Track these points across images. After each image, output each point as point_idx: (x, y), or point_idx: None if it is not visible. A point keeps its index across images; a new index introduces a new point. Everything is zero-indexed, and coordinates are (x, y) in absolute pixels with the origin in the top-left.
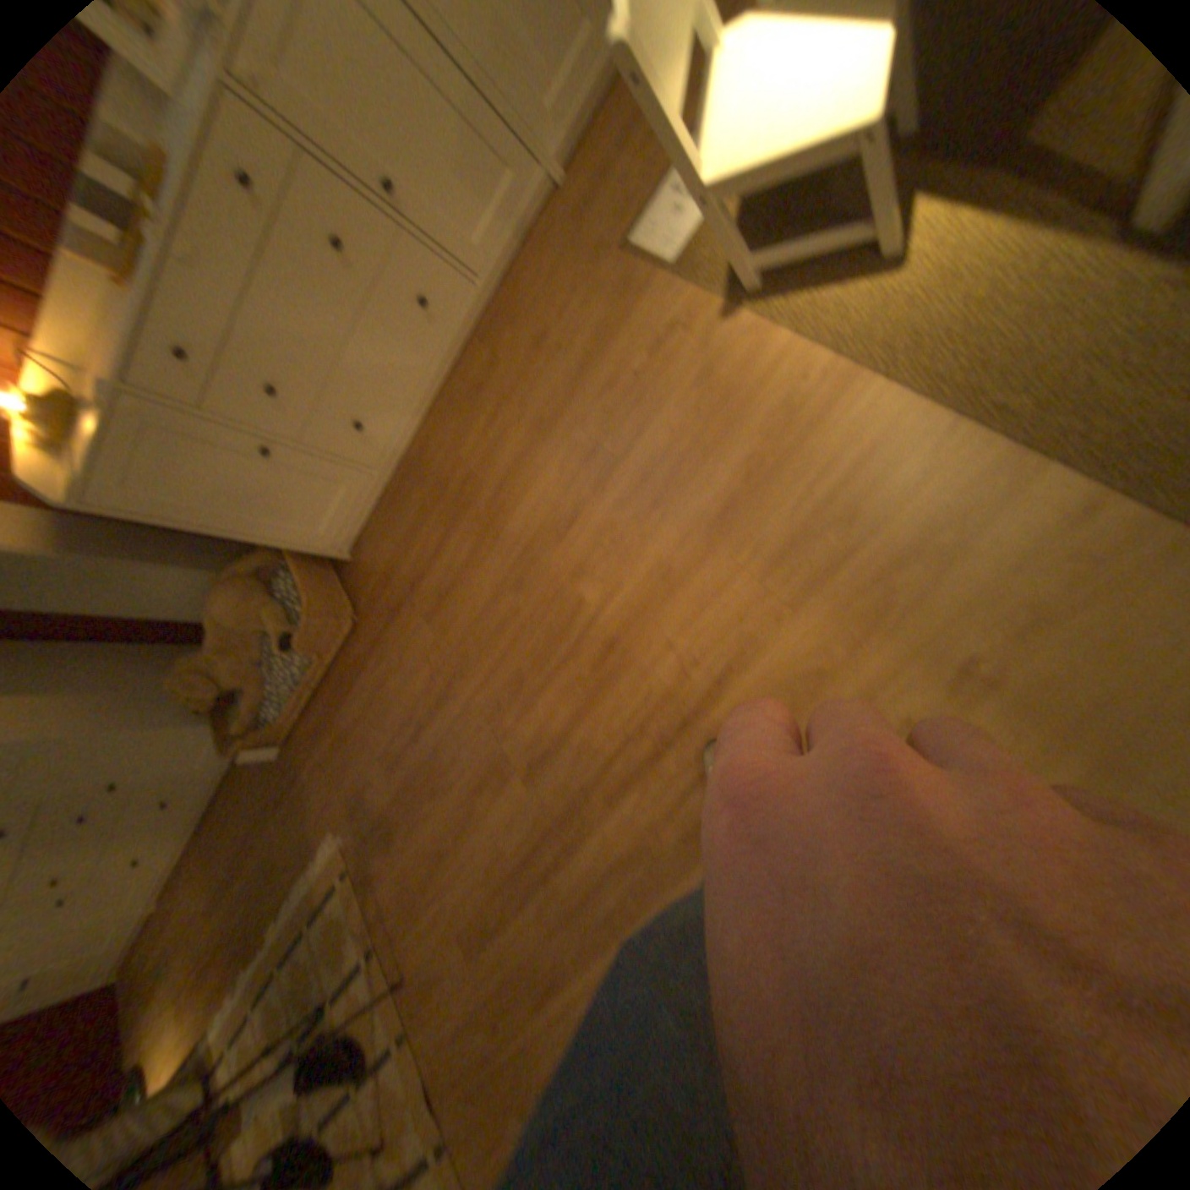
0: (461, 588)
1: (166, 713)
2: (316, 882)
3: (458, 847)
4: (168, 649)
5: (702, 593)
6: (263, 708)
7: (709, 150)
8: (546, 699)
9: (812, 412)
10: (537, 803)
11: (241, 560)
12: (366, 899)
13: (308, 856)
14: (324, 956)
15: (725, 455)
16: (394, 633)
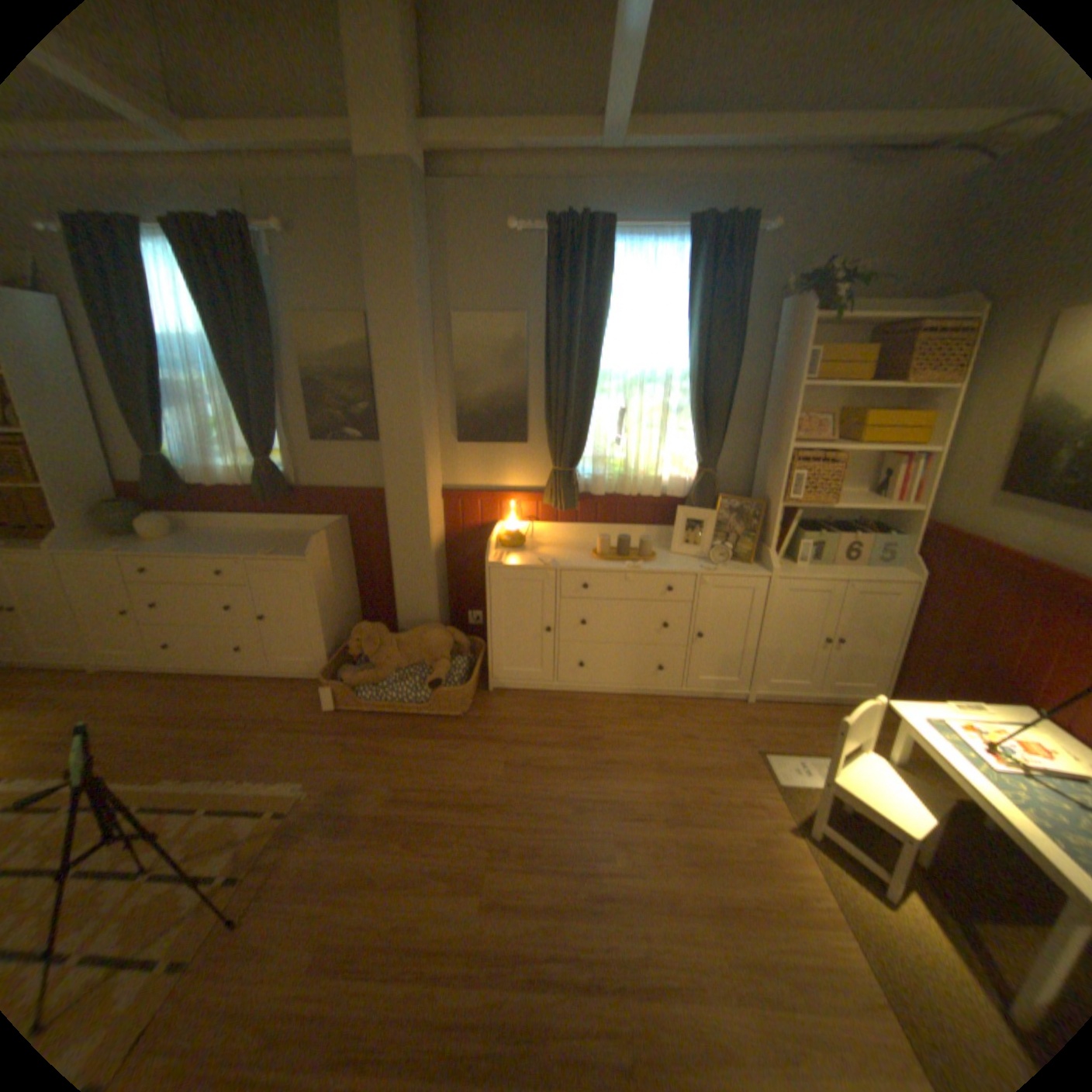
0: (545, 781)
1: (328, 635)
2: (253, 806)
3: (390, 902)
4: (356, 614)
5: (691, 941)
6: (366, 694)
7: (845, 780)
8: (544, 889)
9: (814, 925)
10: (477, 938)
11: (460, 639)
12: (276, 857)
13: (267, 787)
14: (192, 854)
15: (753, 892)
16: (479, 754)
